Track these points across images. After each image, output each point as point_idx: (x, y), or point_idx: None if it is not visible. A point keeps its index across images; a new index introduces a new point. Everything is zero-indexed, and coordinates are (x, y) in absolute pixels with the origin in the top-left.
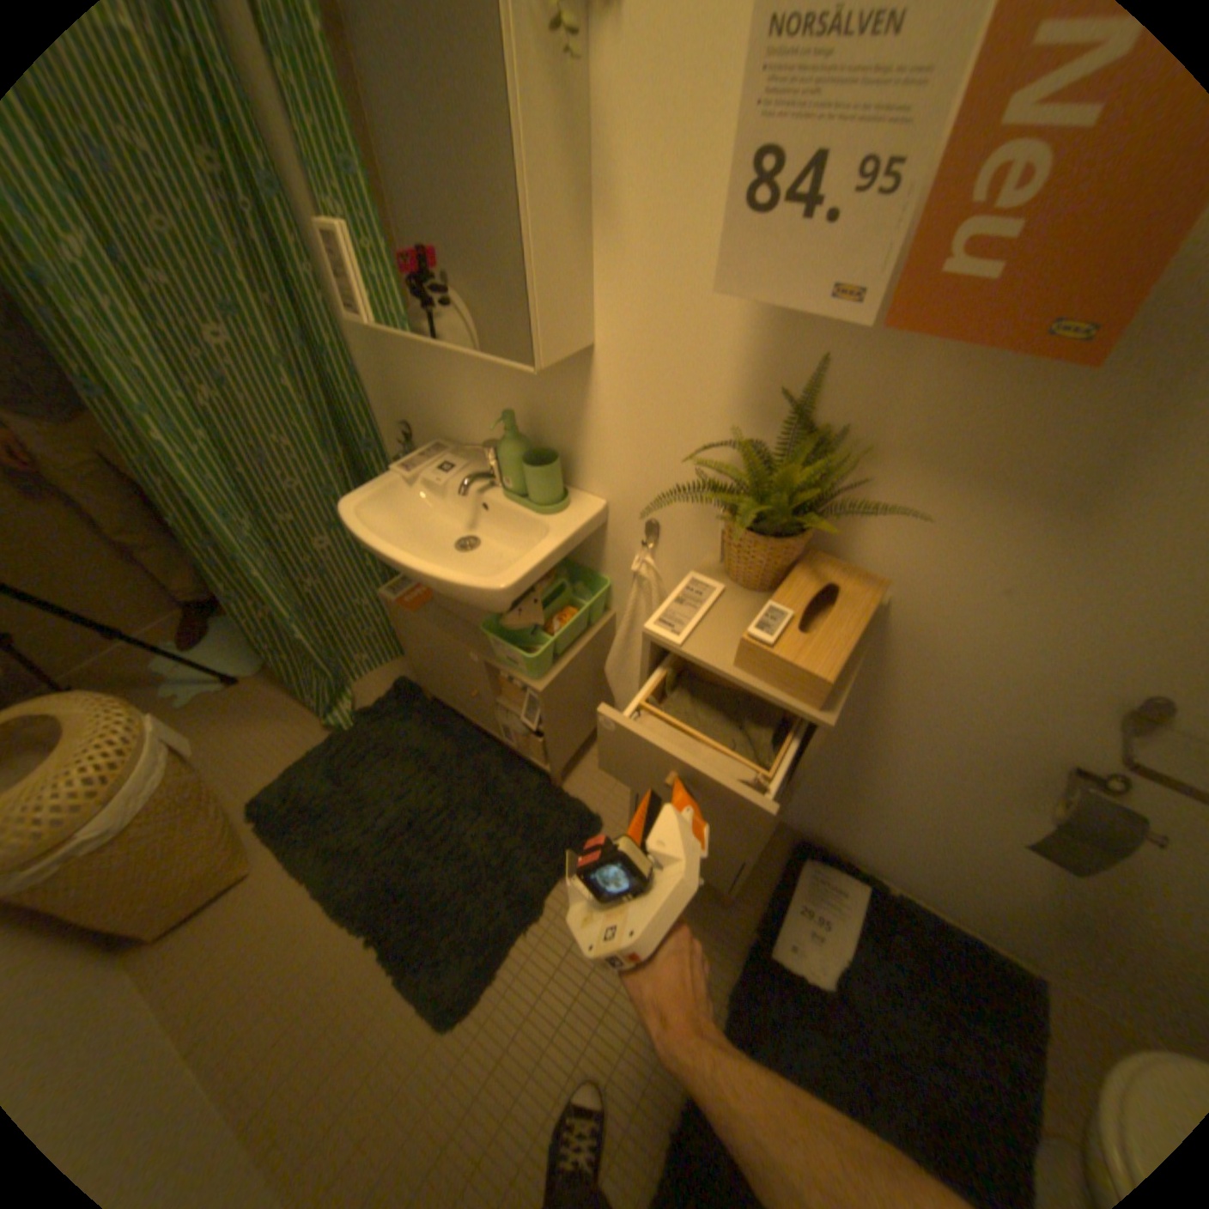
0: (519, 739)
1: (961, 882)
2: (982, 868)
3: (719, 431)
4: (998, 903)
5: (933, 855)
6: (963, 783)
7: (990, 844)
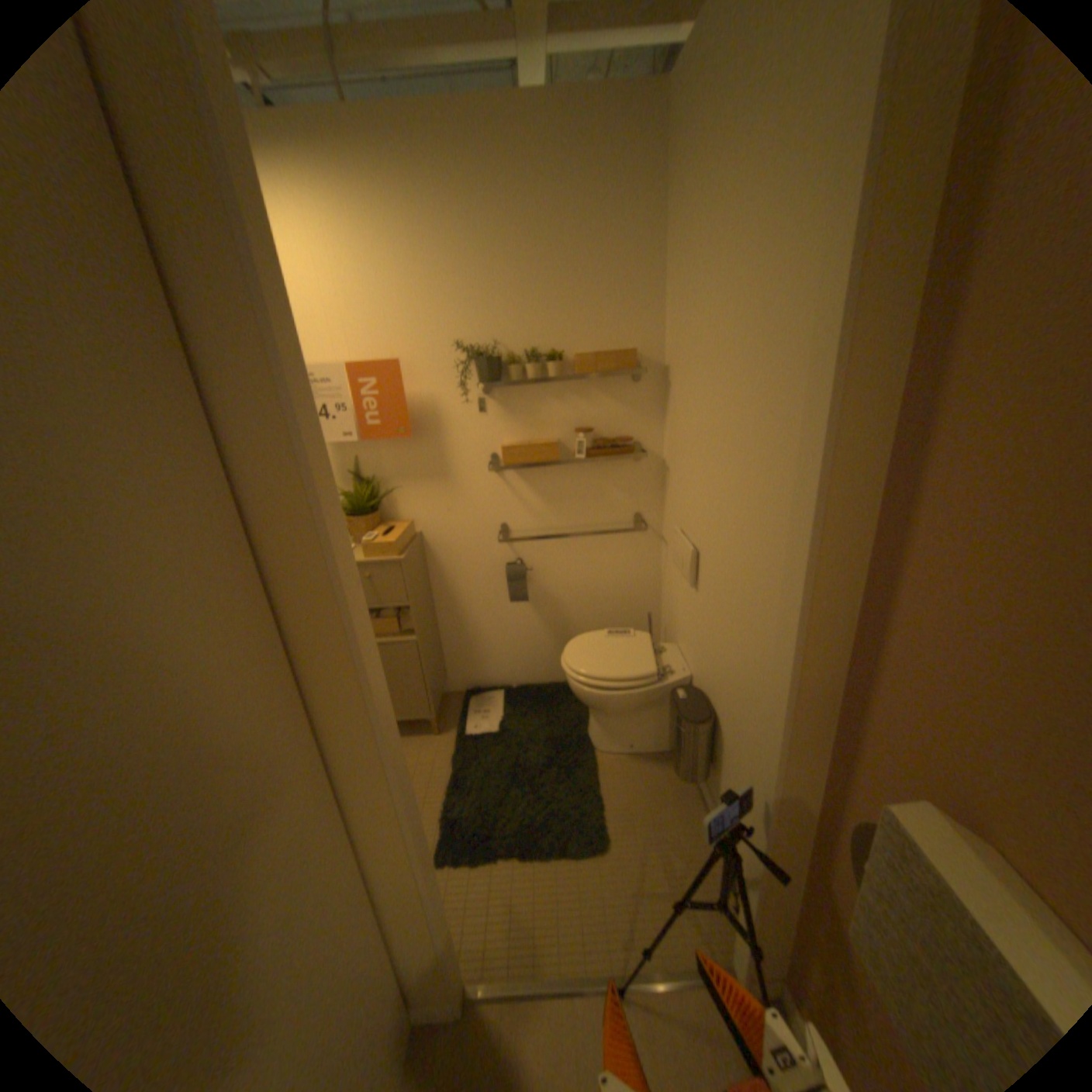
0: None
1: (527, 658)
2: (525, 641)
3: None
4: (542, 657)
5: (510, 651)
6: (491, 601)
7: (518, 625)
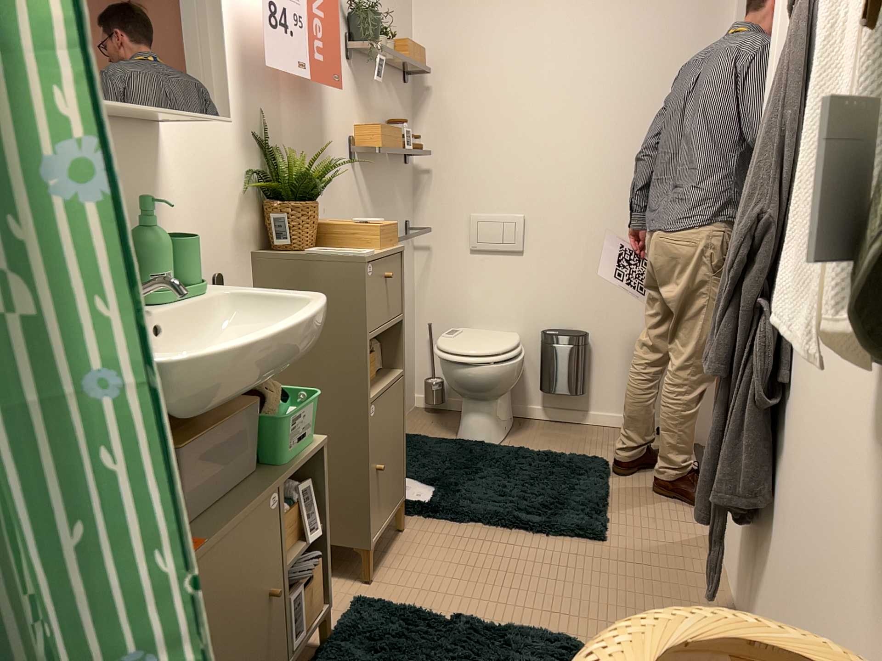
0: (306, 609)
1: None
2: None
3: (240, 175)
4: None
5: None
6: None
7: None
